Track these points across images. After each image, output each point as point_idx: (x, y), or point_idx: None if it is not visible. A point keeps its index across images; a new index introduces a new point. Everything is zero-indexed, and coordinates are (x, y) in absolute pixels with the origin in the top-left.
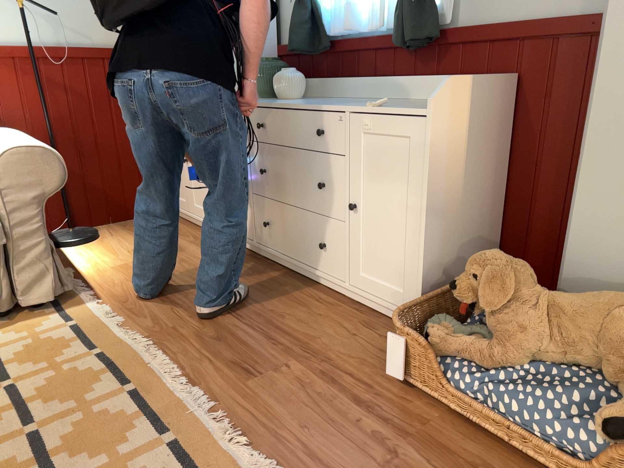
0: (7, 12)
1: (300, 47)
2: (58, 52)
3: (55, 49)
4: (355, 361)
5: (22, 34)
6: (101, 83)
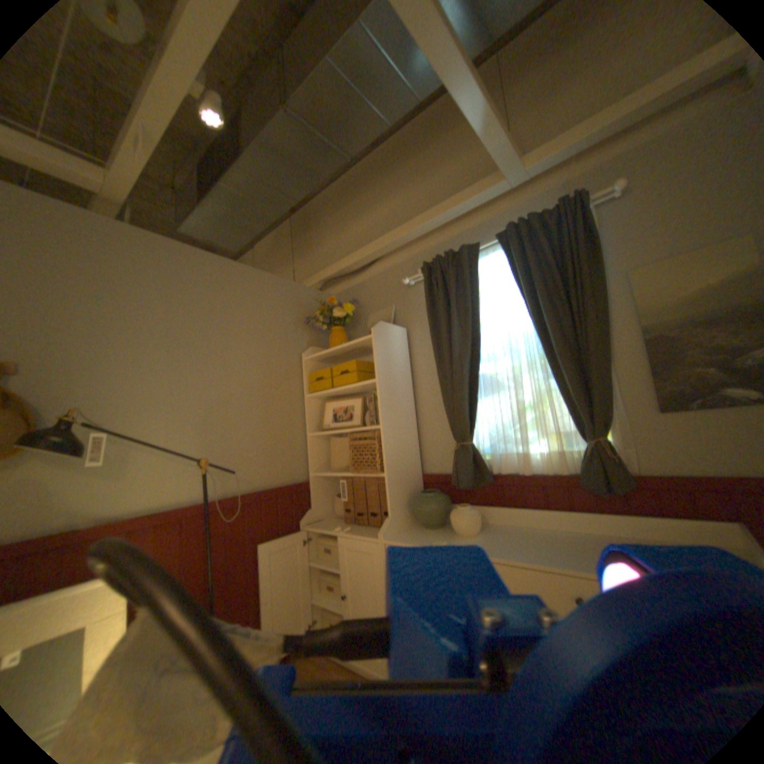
0: (181, 472)
1: (471, 483)
2: (223, 502)
3: (220, 500)
4: None
5: (192, 490)
6: (256, 522)
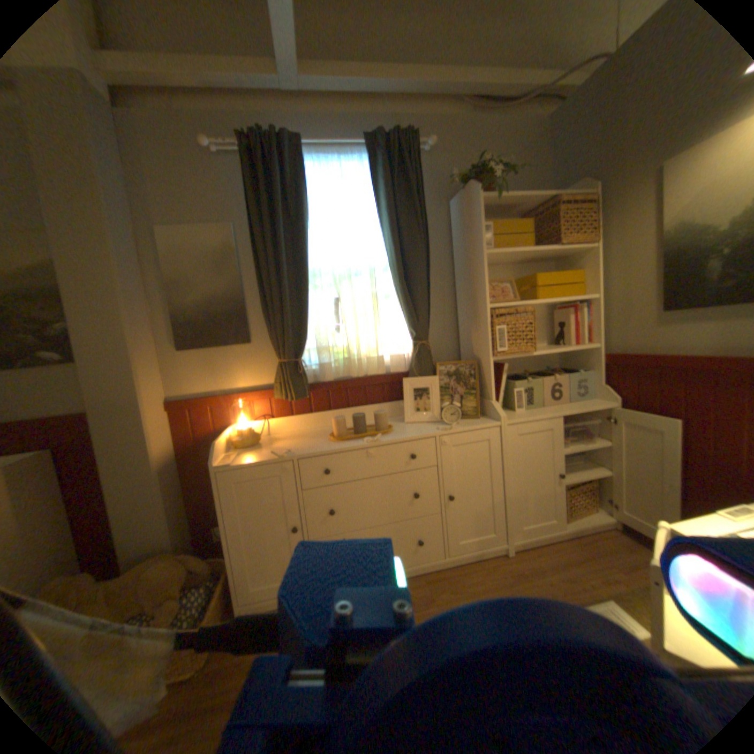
0: None
1: None
2: None
3: None
4: None
5: None
6: None
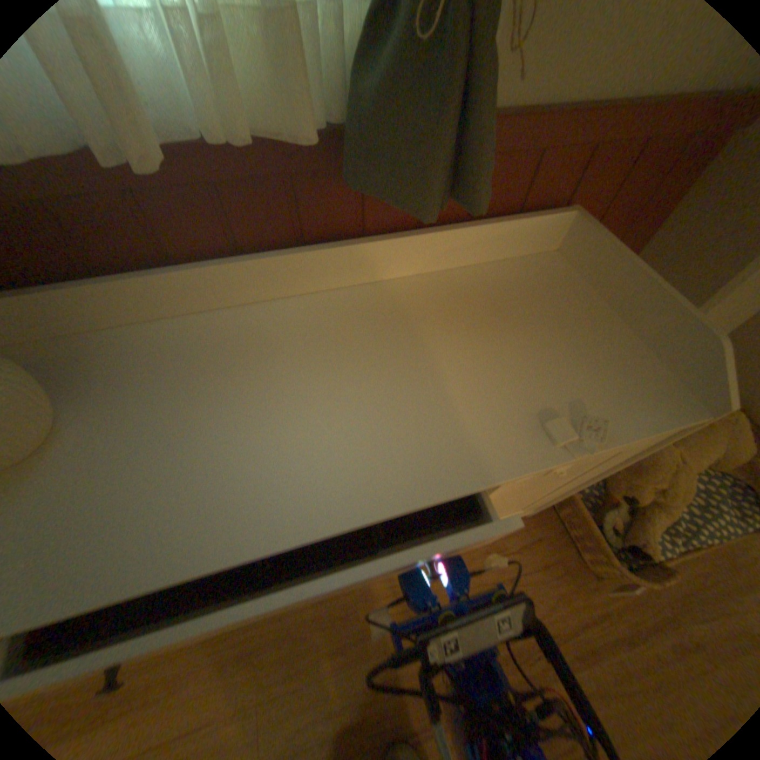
0: None
1: None
2: None
3: None
4: (560, 605)
5: None
6: None
